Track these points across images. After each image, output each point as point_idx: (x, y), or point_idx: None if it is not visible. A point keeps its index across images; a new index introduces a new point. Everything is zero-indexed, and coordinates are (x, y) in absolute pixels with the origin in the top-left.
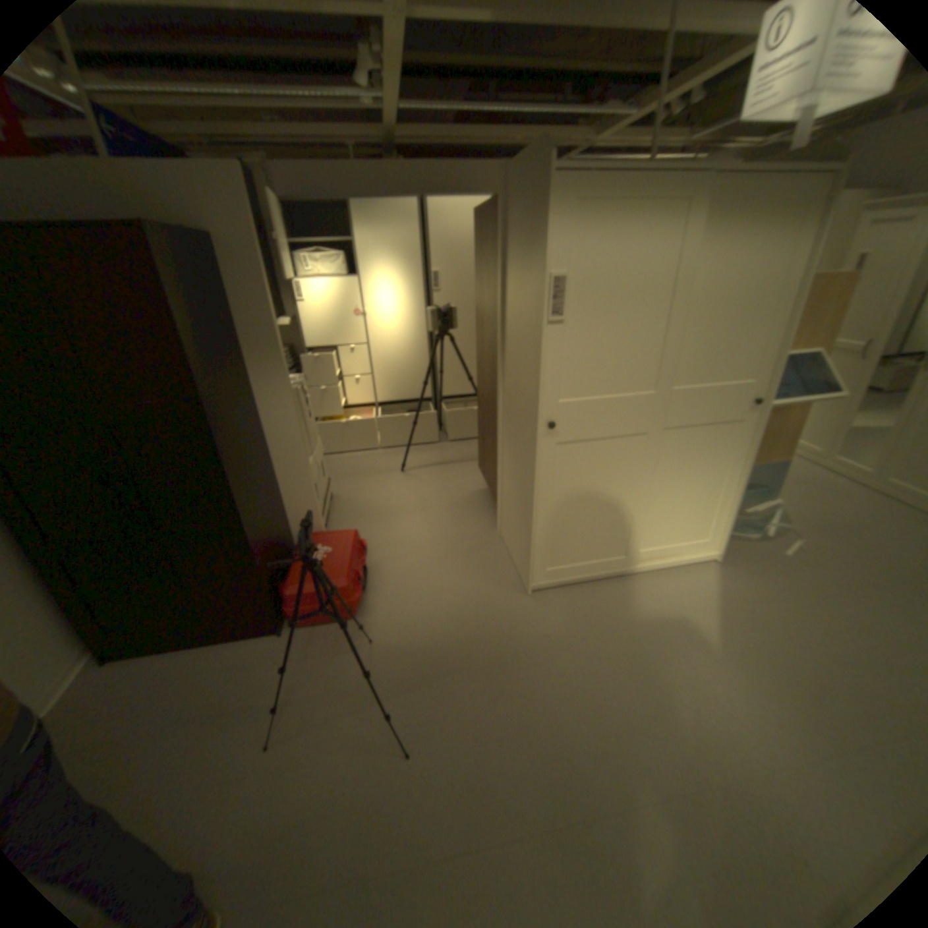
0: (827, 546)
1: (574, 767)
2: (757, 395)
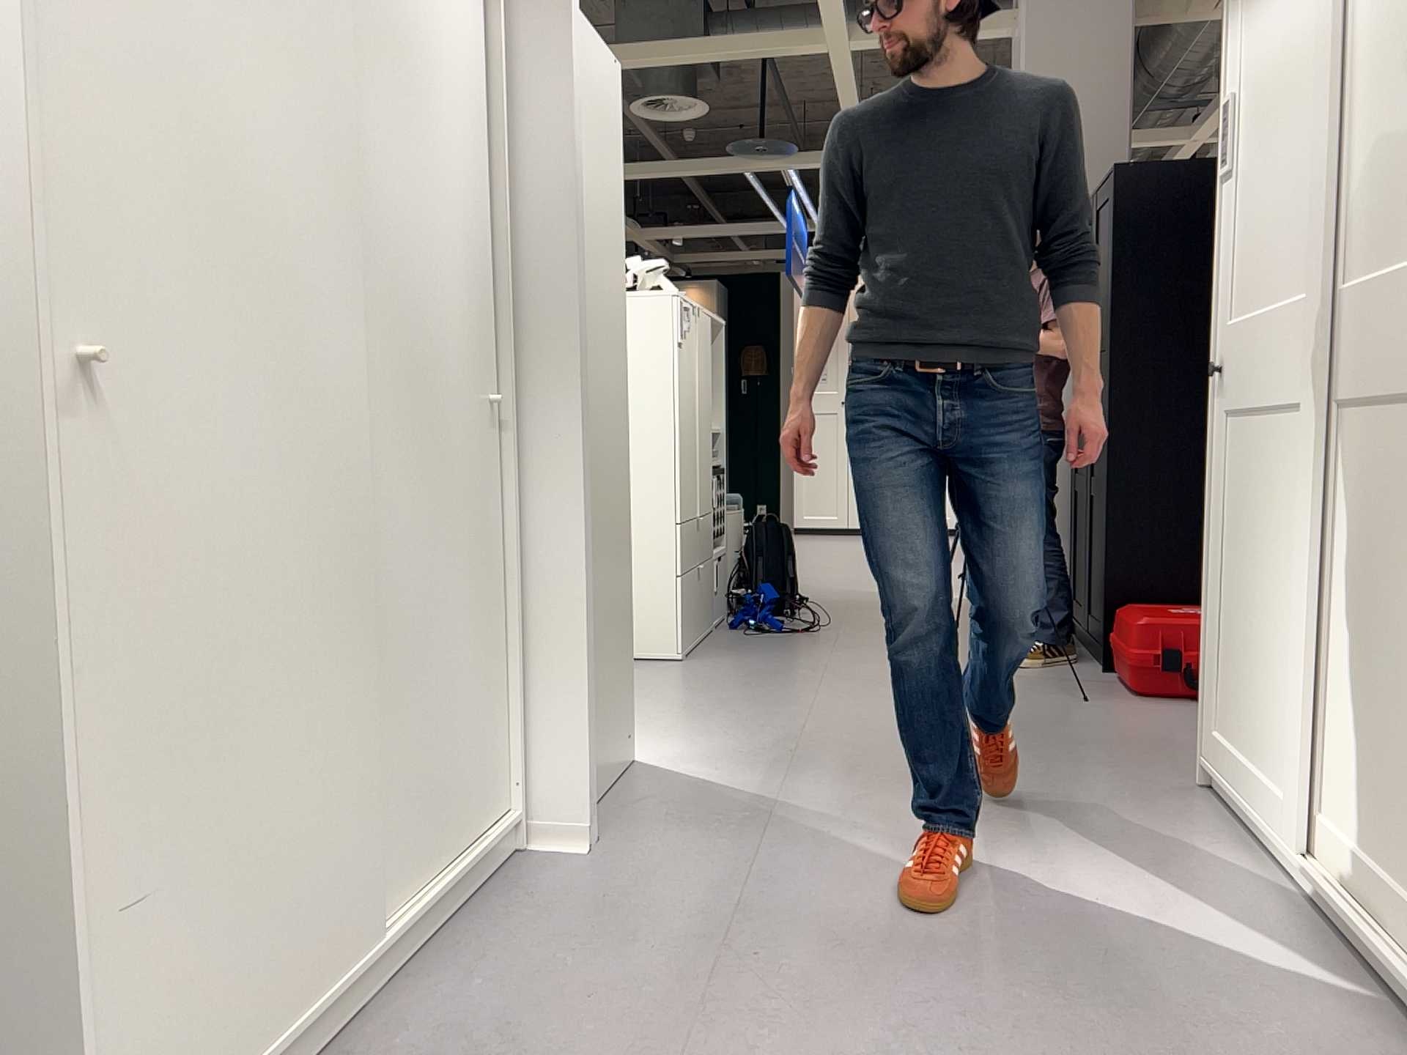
0: None
1: (852, 745)
2: None
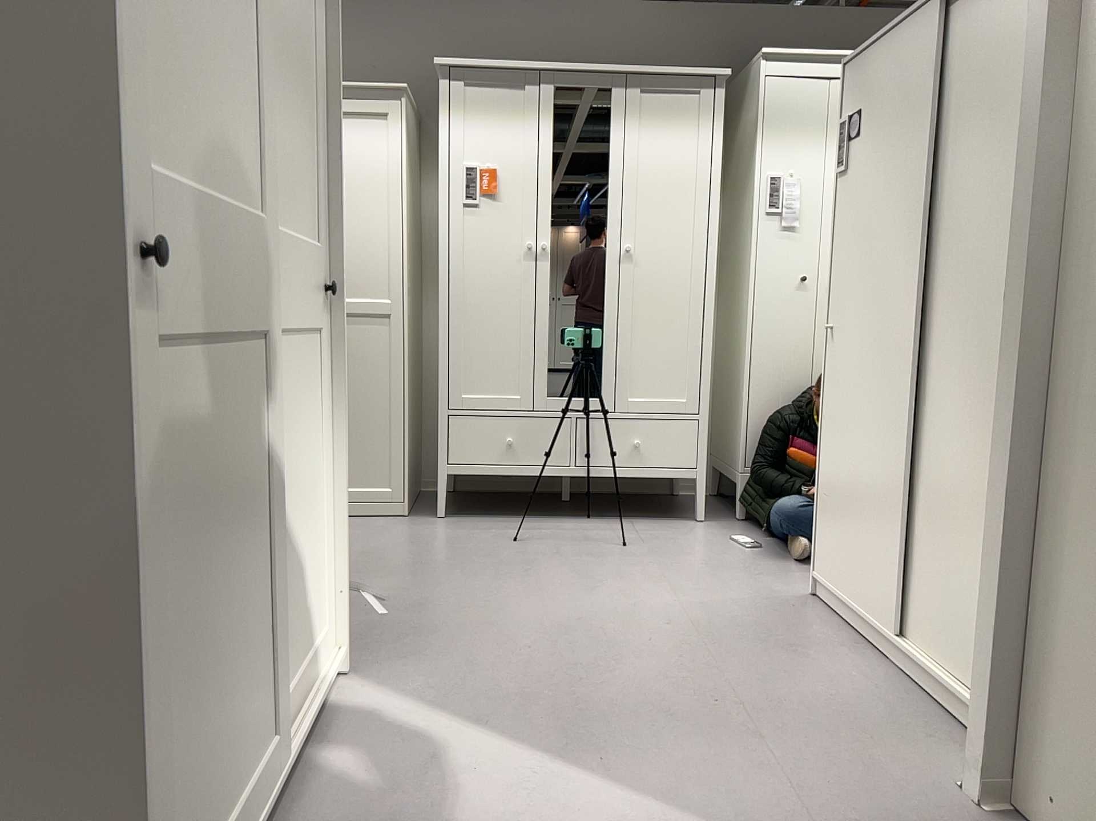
0: (389, 587)
1: None
2: (320, 280)
